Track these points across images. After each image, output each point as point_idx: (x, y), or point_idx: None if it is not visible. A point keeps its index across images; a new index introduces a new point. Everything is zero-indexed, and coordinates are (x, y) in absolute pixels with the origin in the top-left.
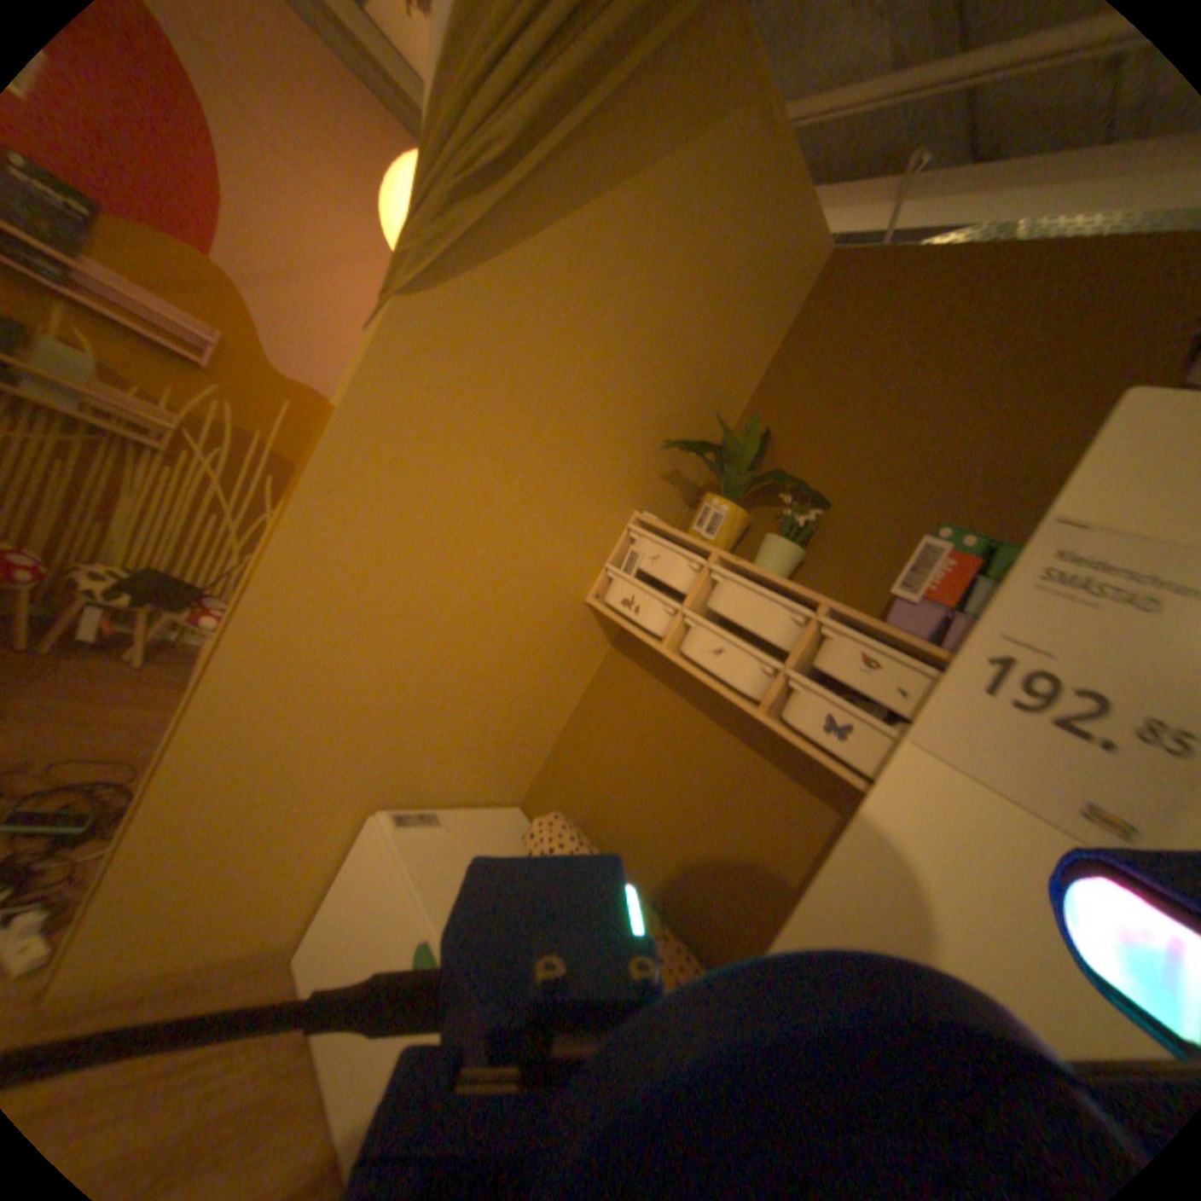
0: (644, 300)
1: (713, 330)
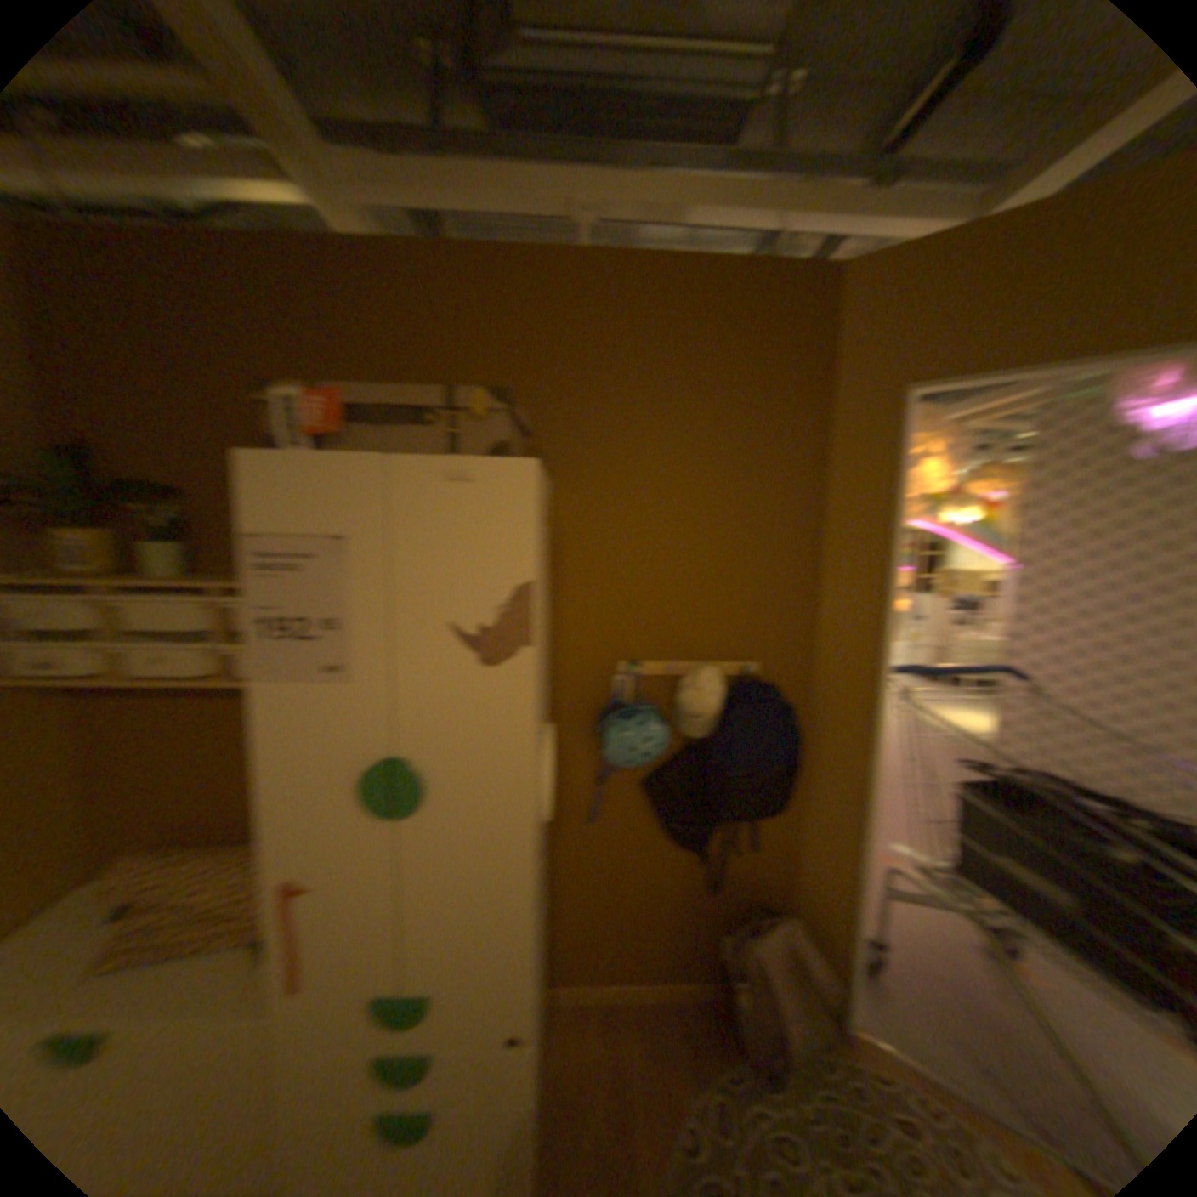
0: None
1: None
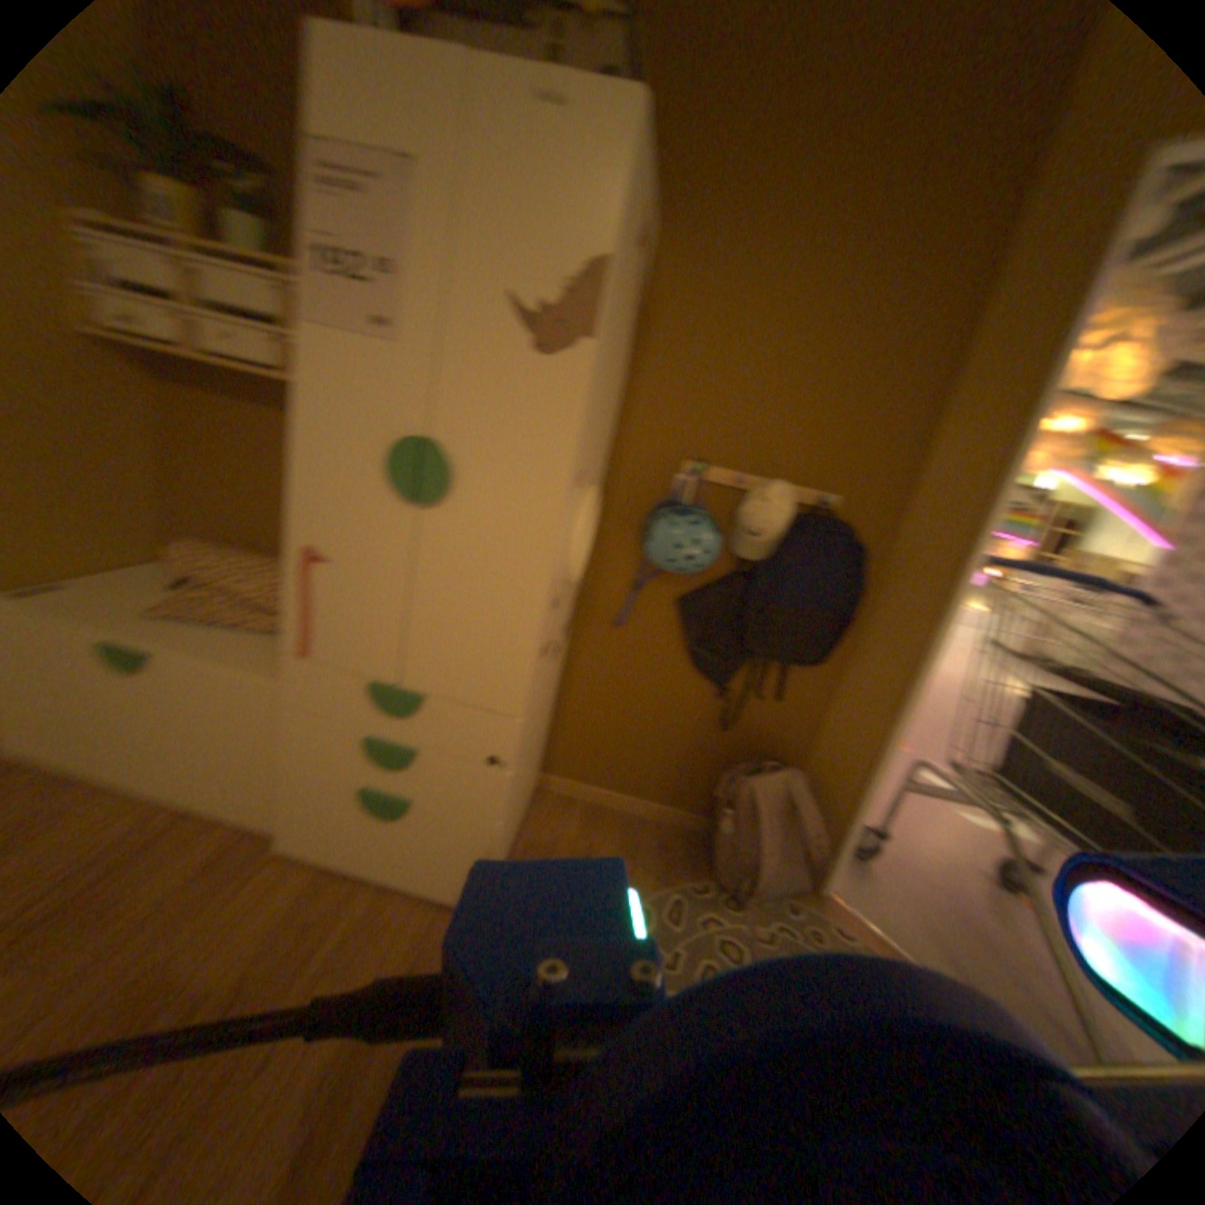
0: None
1: None
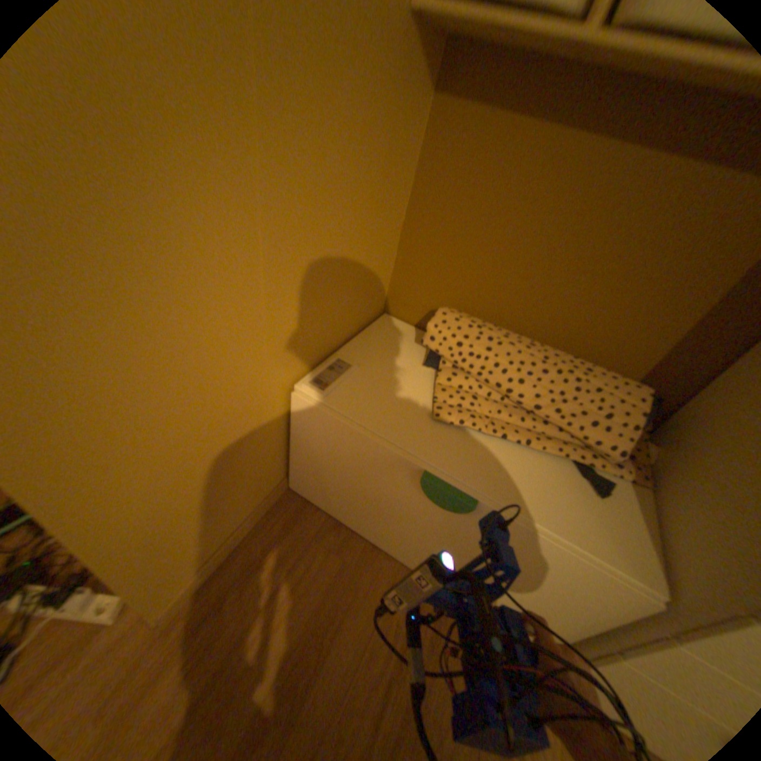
0: None
1: None
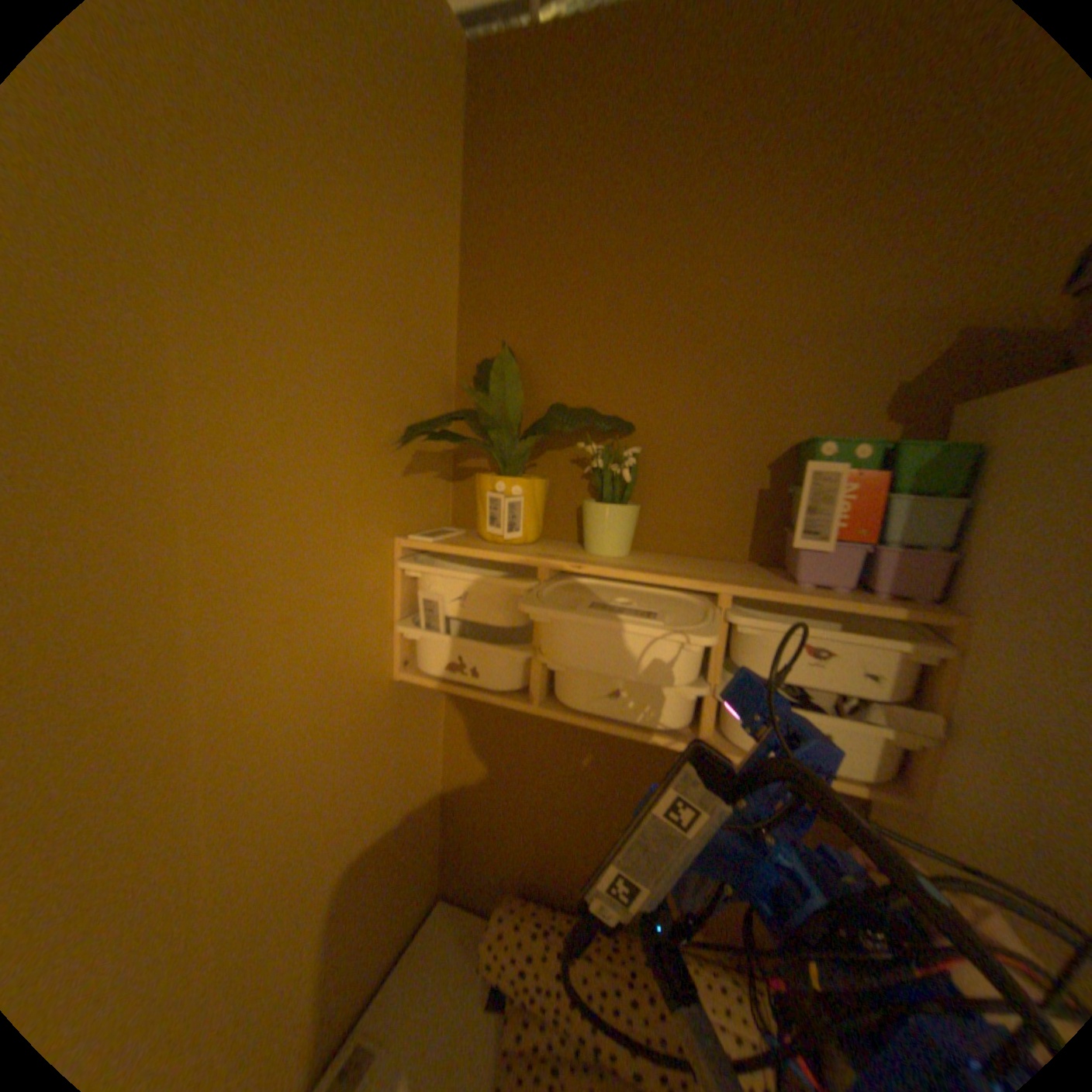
0: (233, 220)
1: (373, 229)
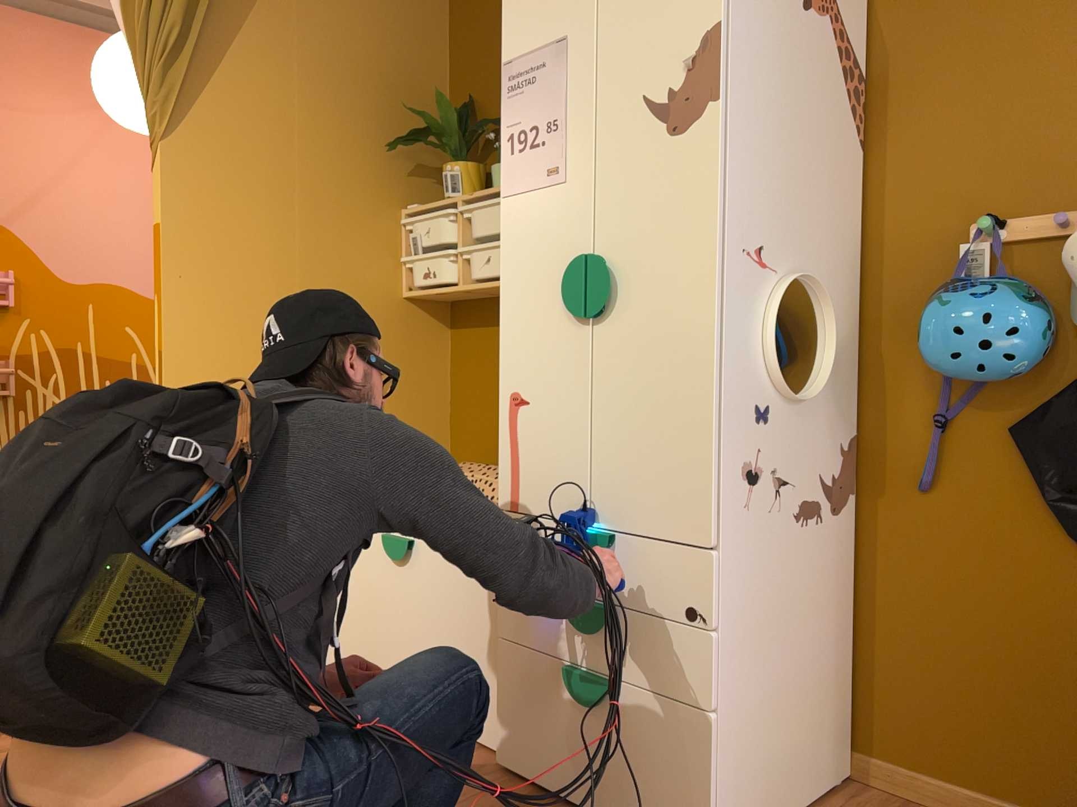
0: (315, 60)
1: (381, 51)
